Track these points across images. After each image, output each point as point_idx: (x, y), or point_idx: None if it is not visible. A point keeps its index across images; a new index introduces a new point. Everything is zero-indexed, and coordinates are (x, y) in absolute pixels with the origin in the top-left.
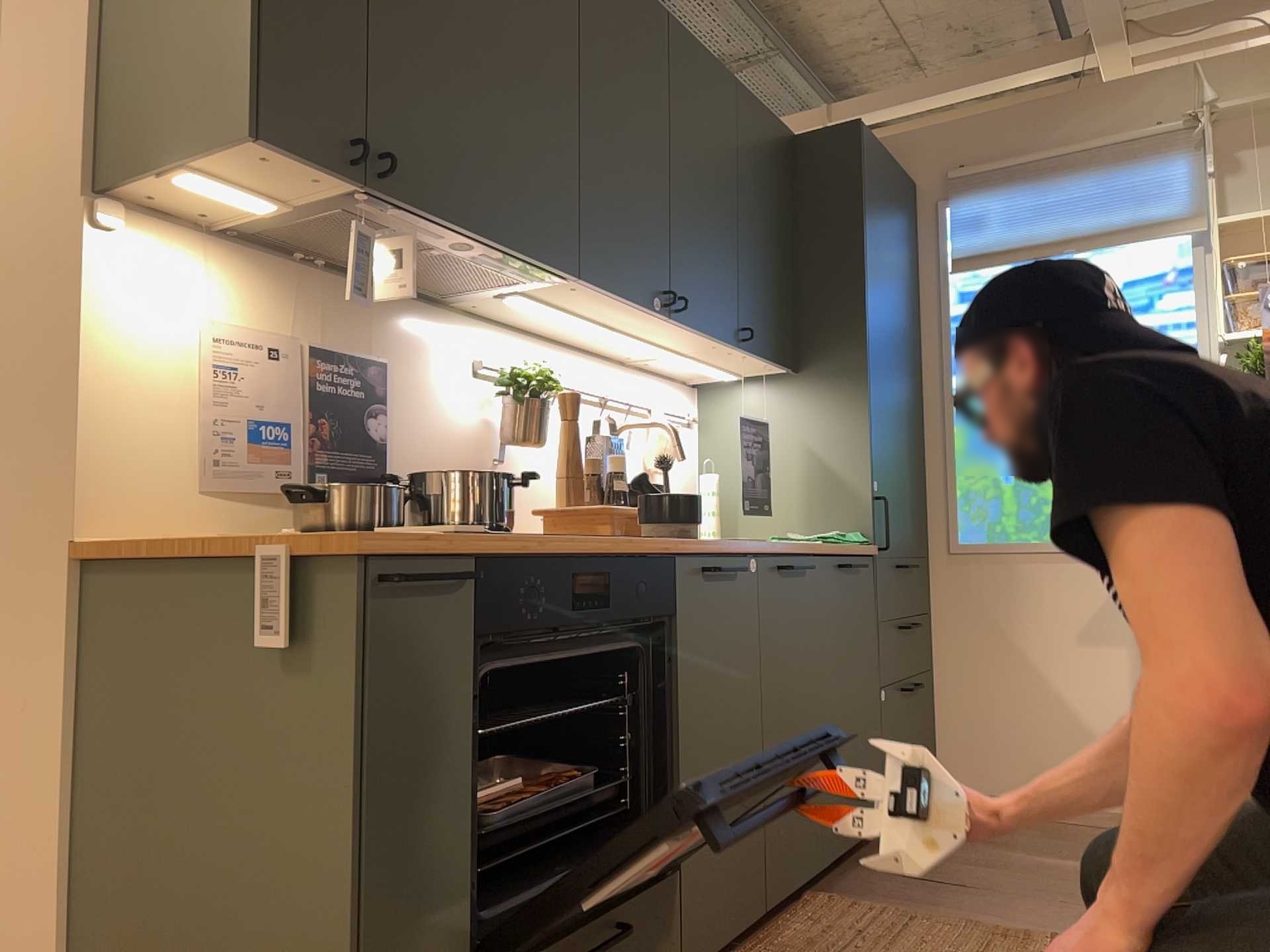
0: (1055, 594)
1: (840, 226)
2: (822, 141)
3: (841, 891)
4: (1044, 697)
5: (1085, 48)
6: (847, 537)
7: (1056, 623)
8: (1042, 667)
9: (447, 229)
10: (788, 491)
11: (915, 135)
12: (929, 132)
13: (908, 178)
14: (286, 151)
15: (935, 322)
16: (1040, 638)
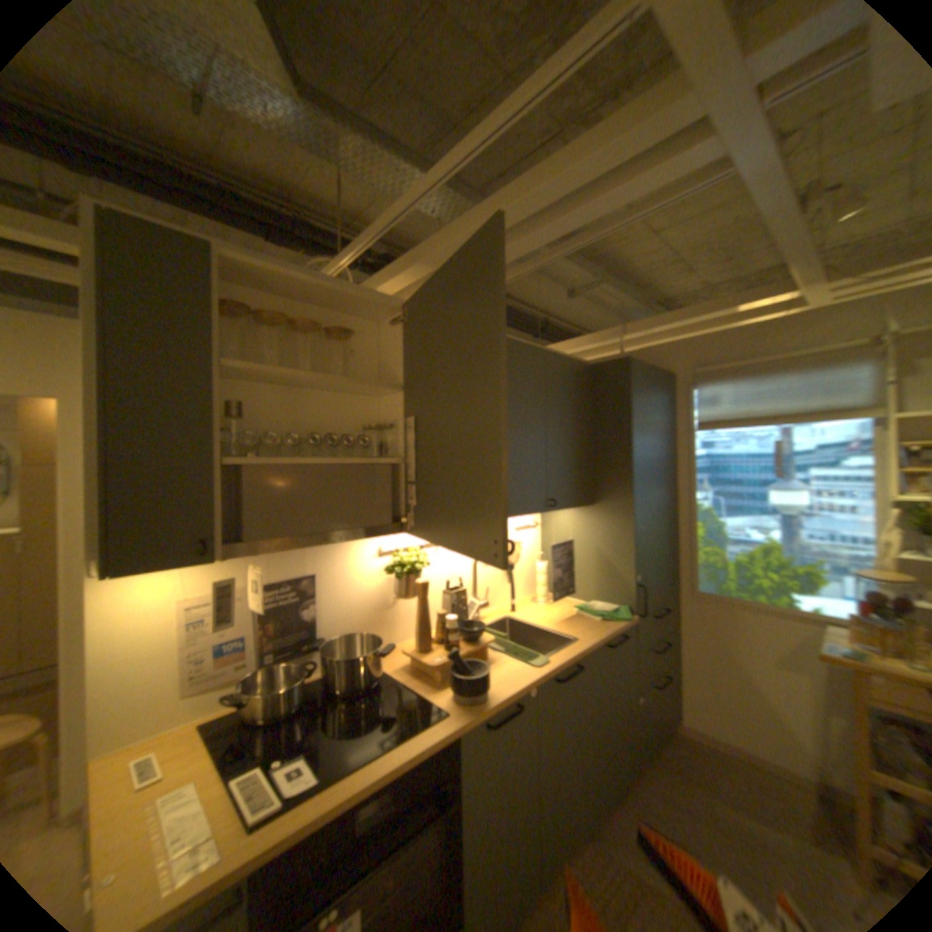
0: (762, 635)
1: (618, 421)
2: (608, 367)
3: (605, 839)
4: (752, 694)
5: (797, 284)
6: (618, 615)
7: (762, 653)
8: (751, 676)
9: (301, 548)
10: (587, 572)
11: (676, 343)
12: (685, 341)
13: (671, 369)
14: (143, 569)
15: (687, 458)
16: (751, 659)
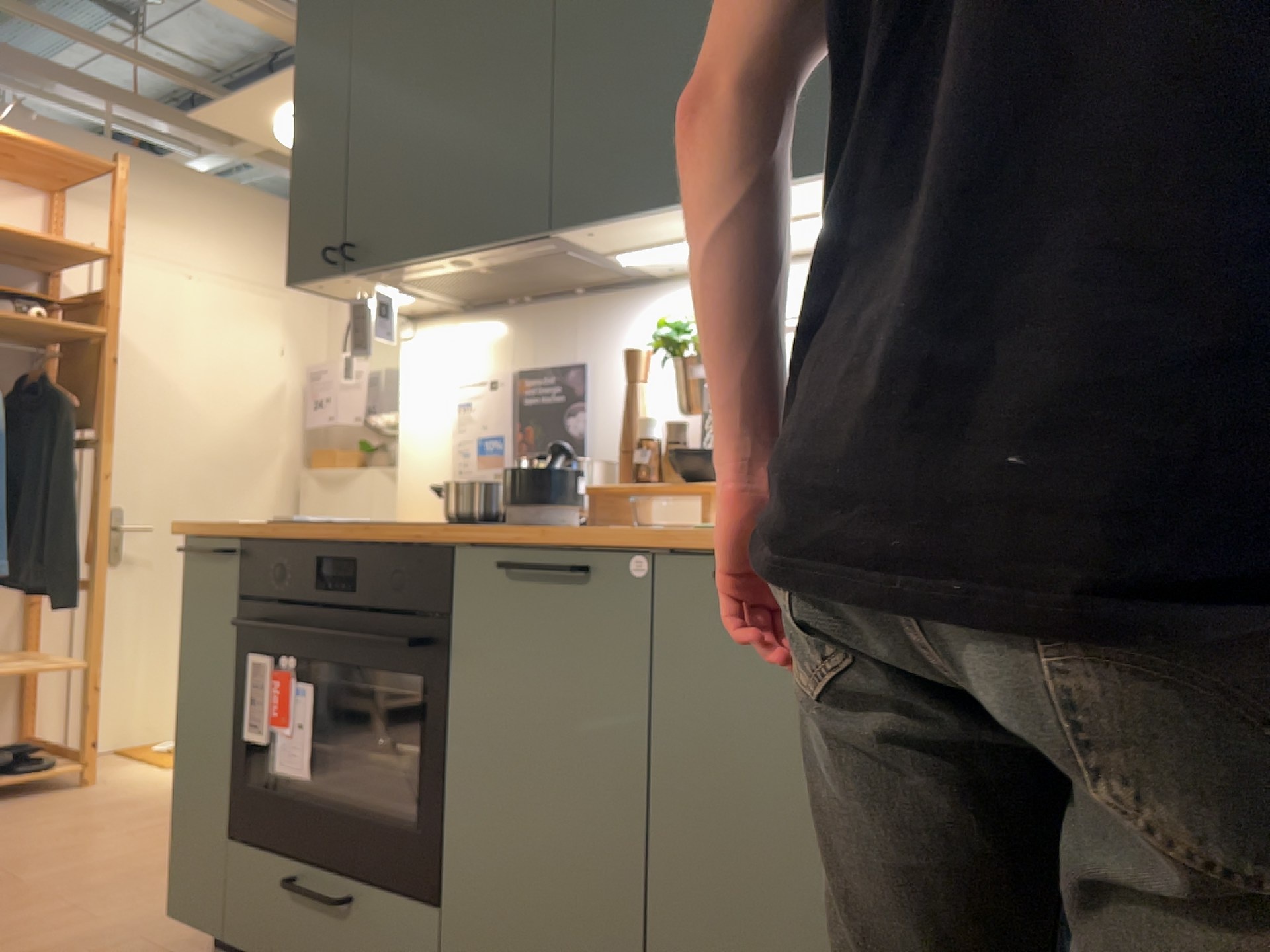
0: None
1: None
2: None
3: None
4: None
5: None
6: None
7: None
8: None
9: (420, 263)
10: None
11: None
12: None
13: None
14: (308, 280)
15: None
16: None
